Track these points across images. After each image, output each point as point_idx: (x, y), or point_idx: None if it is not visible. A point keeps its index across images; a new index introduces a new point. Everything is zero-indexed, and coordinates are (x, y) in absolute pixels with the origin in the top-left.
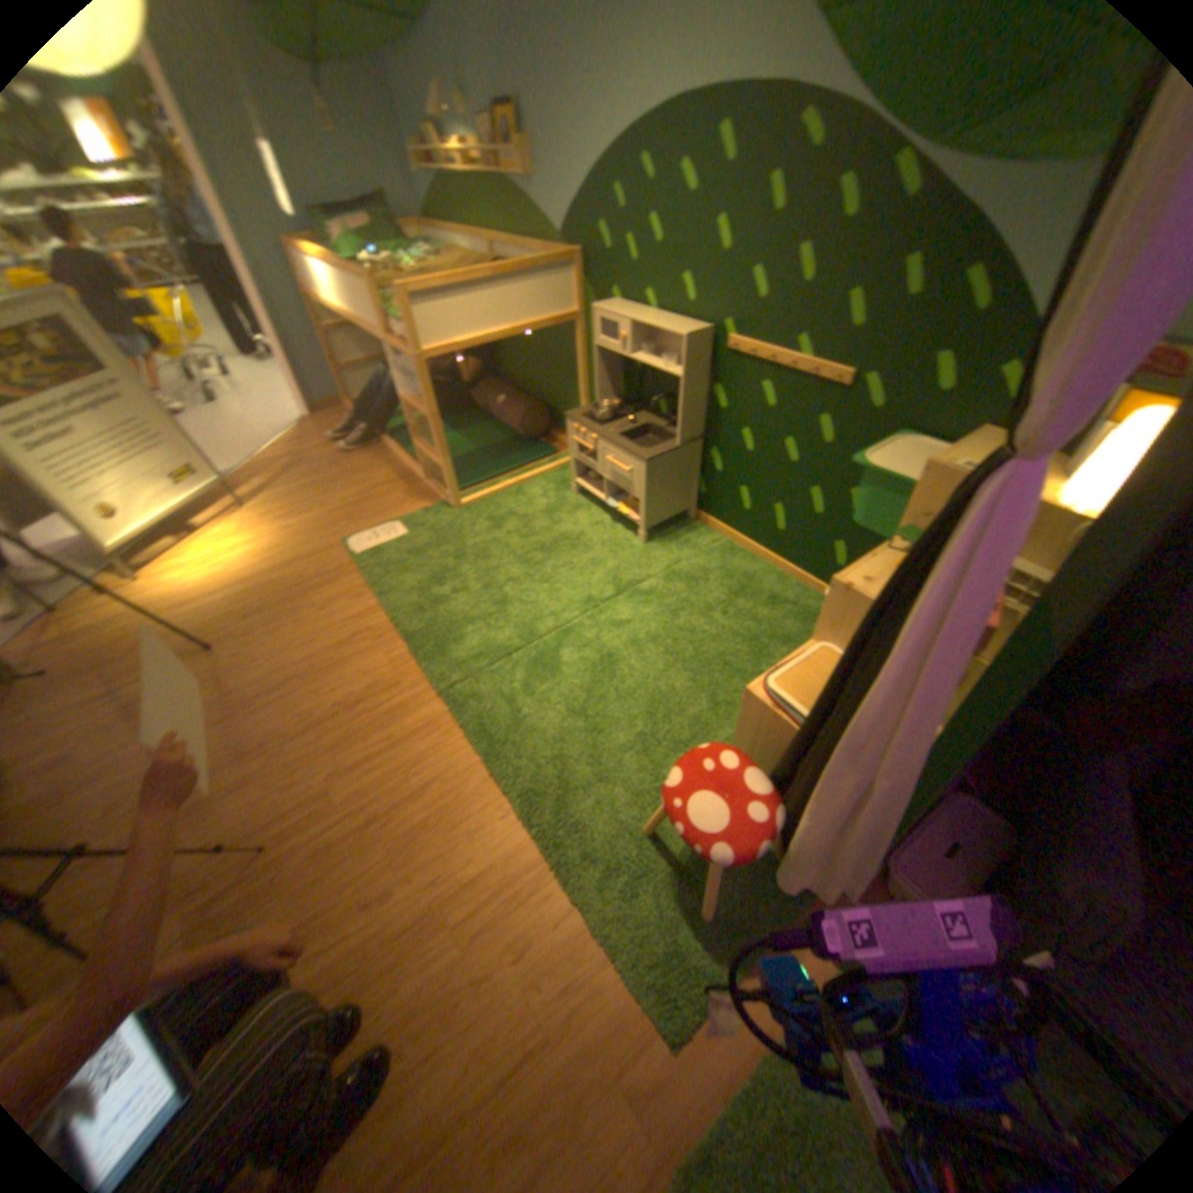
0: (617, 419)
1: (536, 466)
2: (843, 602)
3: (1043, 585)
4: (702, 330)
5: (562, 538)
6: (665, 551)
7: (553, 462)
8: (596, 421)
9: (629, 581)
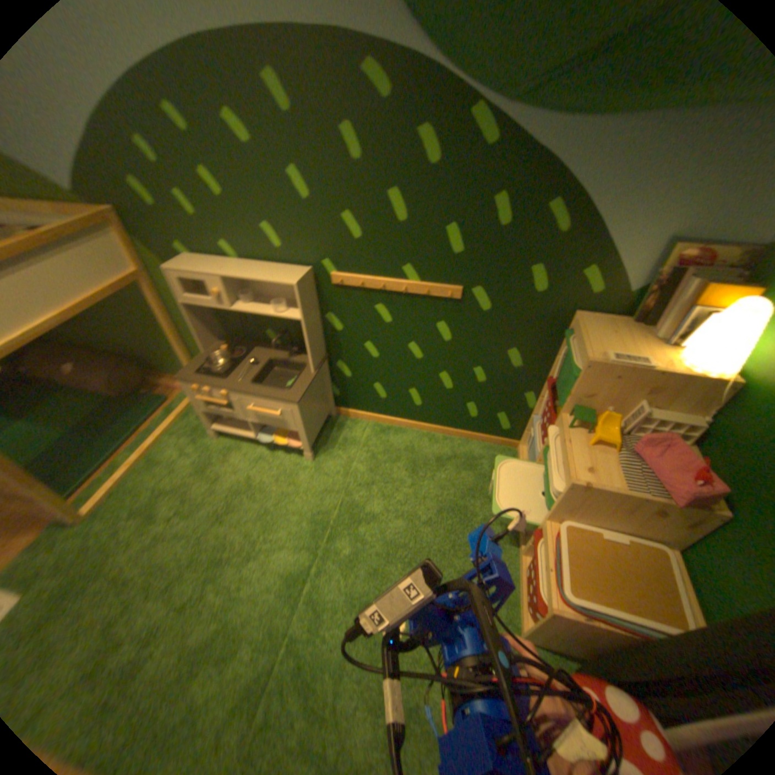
0: (239, 361)
1: (155, 419)
2: (588, 497)
3: (699, 428)
4: (308, 272)
5: (234, 491)
6: (336, 456)
7: (172, 408)
8: (220, 372)
9: (327, 504)
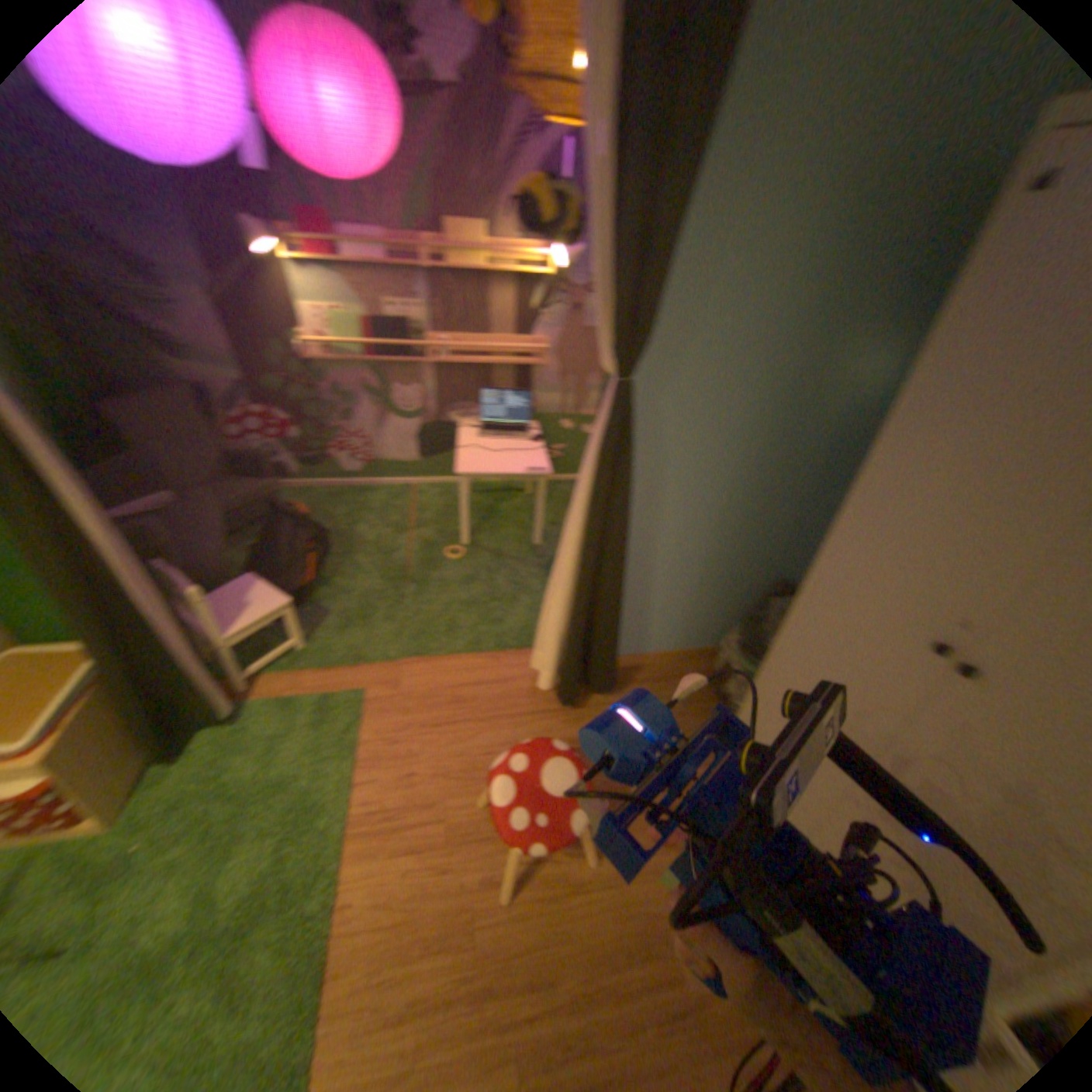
0: None
1: None
2: None
3: None
4: None
5: None
6: None
7: None
8: None
9: None
